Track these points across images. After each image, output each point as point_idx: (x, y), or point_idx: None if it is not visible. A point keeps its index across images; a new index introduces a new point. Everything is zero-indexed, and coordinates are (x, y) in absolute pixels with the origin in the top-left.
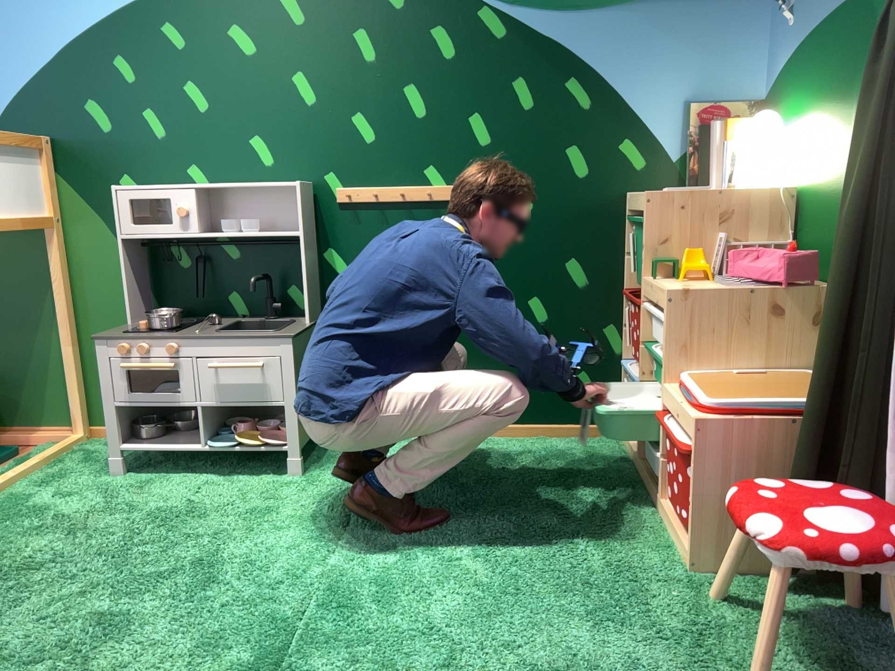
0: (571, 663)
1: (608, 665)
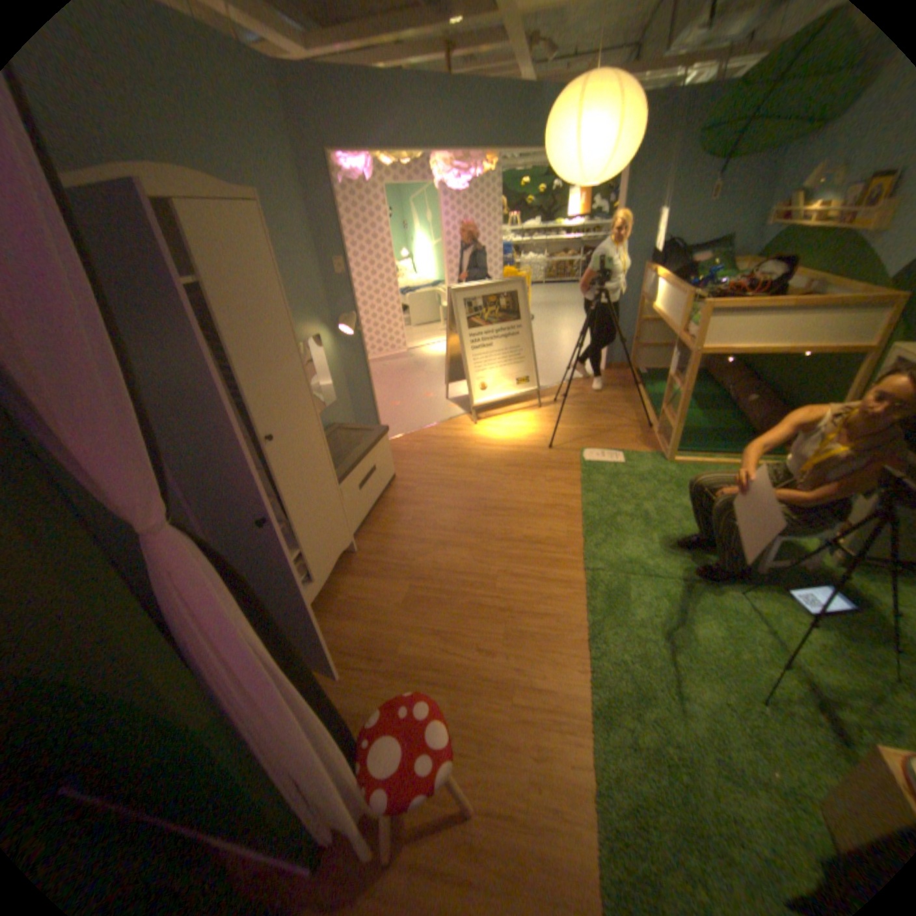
0: (682, 686)
1: (685, 704)
